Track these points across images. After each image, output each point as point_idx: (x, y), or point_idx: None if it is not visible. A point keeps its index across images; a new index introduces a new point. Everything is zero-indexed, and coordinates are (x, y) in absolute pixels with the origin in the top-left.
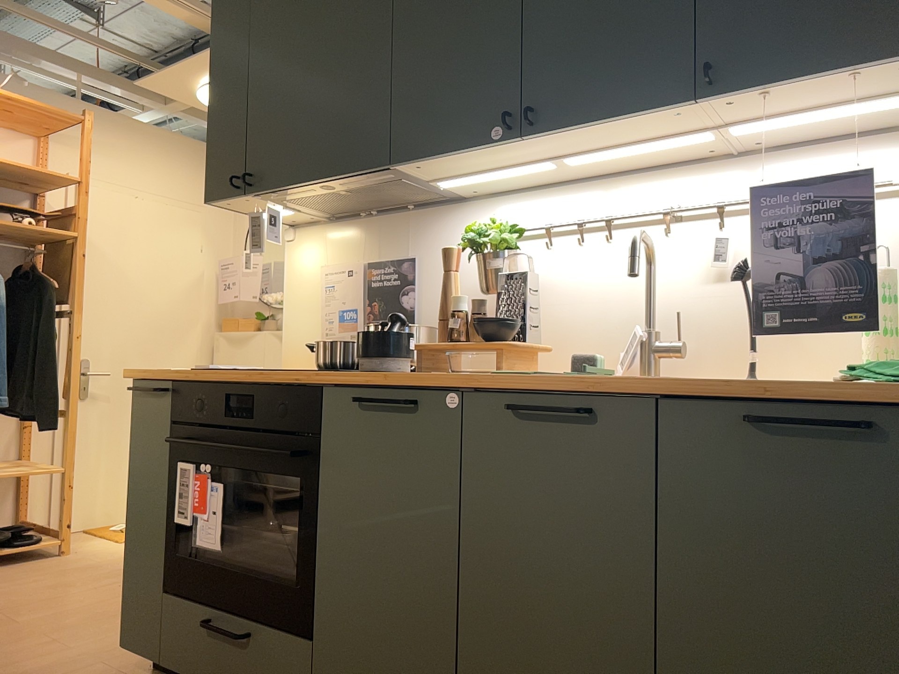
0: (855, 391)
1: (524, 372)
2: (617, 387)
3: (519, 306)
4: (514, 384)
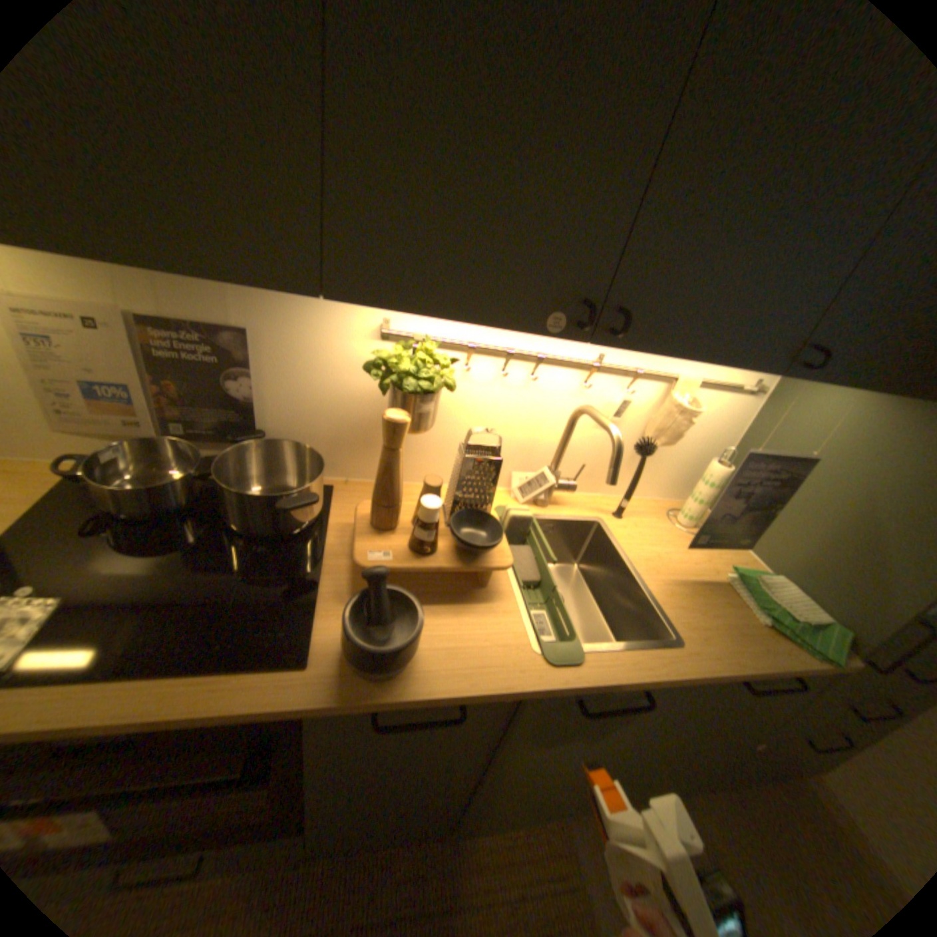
0: (813, 676)
1: (583, 659)
2: (680, 684)
3: (484, 493)
4: (591, 692)
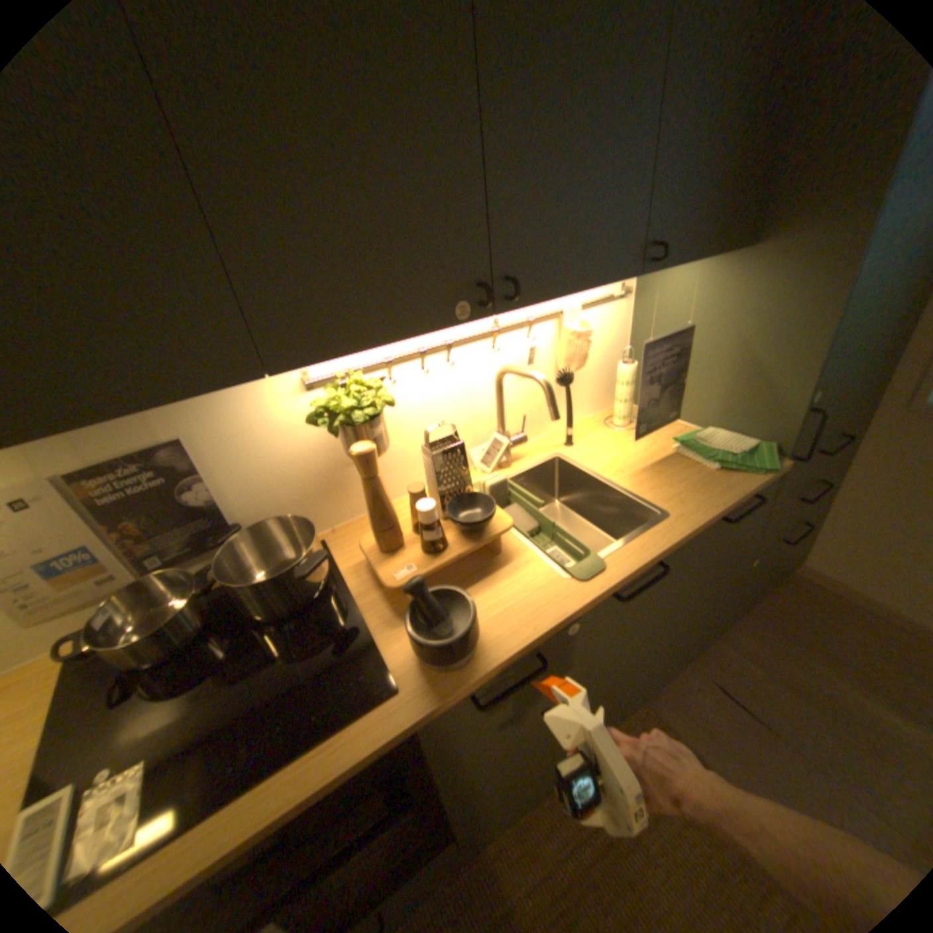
0: (763, 488)
1: (603, 563)
2: (679, 544)
3: (461, 477)
4: (622, 584)
